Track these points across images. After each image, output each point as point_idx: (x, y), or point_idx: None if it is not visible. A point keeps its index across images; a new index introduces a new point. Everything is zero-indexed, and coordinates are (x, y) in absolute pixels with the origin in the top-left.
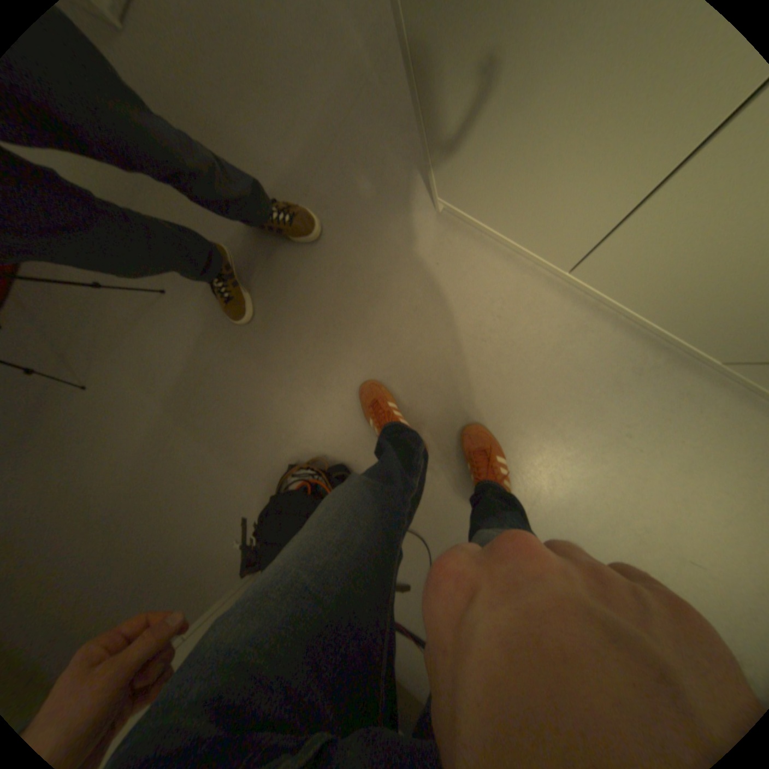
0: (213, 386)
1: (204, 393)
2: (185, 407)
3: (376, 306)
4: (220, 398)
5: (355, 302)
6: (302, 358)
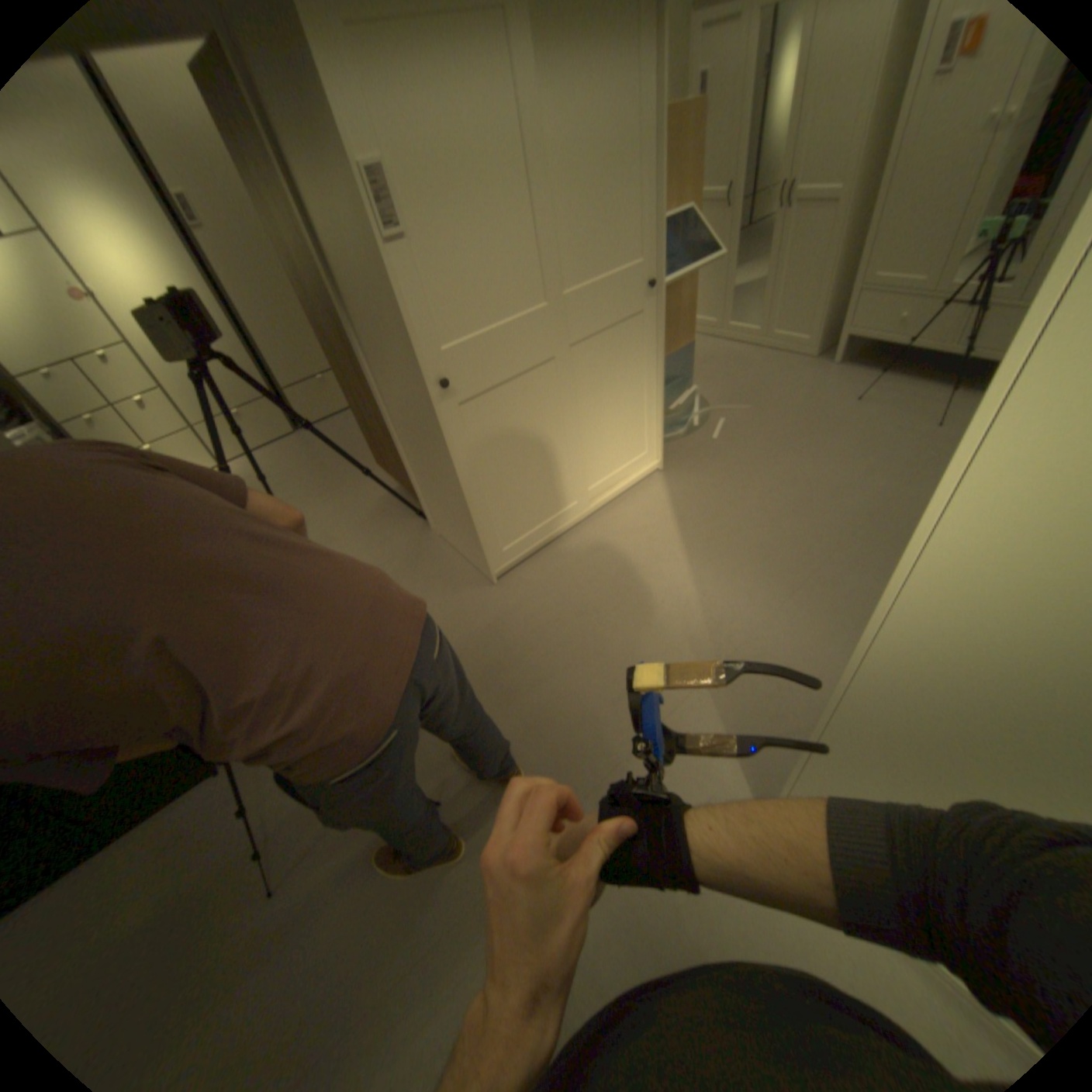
0: (448, 965)
1: (430, 972)
2: (393, 986)
3: (693, 922)
4: (450, 990)
5: (666, 907)
6: (585, 965)
